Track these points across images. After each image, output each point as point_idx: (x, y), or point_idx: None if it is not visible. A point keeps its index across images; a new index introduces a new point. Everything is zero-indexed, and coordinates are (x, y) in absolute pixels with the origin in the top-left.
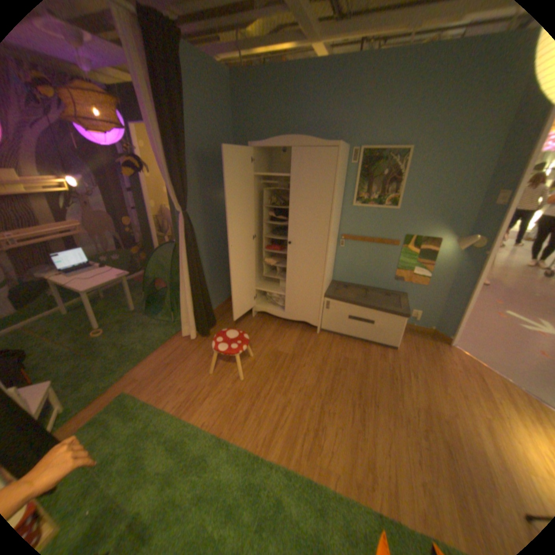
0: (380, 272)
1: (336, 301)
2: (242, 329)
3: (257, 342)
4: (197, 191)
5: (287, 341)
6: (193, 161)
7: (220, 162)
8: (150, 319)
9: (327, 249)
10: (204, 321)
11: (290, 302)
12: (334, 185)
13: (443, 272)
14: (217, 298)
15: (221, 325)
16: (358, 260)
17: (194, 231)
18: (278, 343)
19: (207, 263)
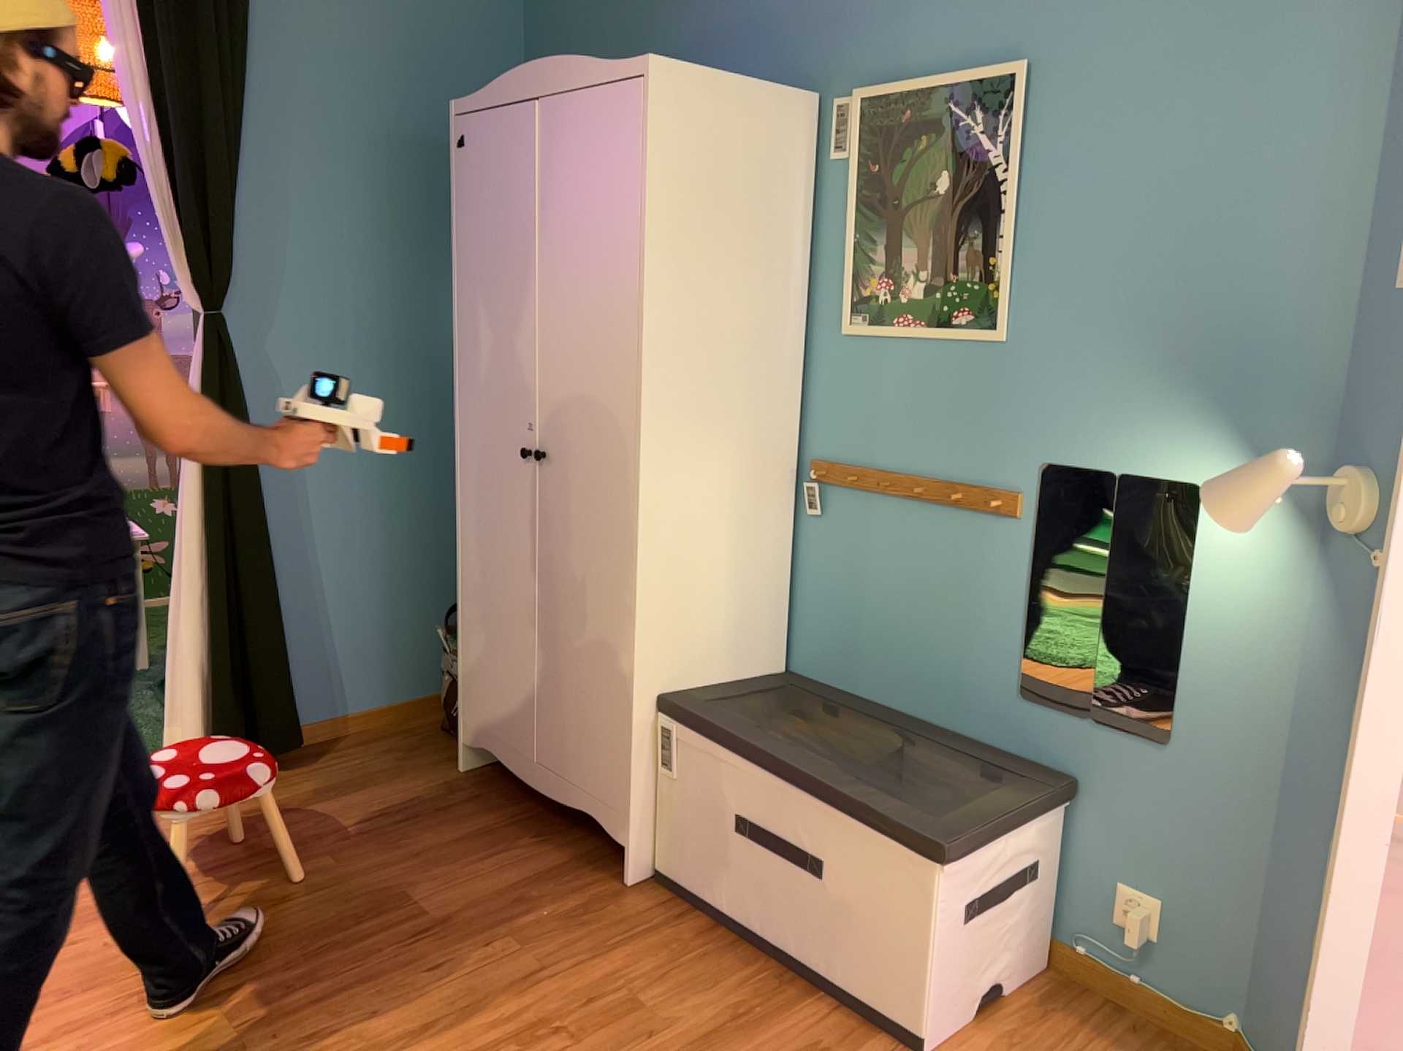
0: (961, 652)
1: (688, 736)
2: (369, 798)
3: (368, 847)
4: (313, 267)
5: (475, 877)
6: (309, 173)
7: (447, 189)
8: (146, 702)
9: (632, 482)
10: (243, 723)
11: (561, 724)
12: (639, 217)
13: (1233, 680)
14: (373, 677)
15: (322, 769)
16: (875, 583)
17: (237, 381)
18: (434, 874)
19: (334, 525)
